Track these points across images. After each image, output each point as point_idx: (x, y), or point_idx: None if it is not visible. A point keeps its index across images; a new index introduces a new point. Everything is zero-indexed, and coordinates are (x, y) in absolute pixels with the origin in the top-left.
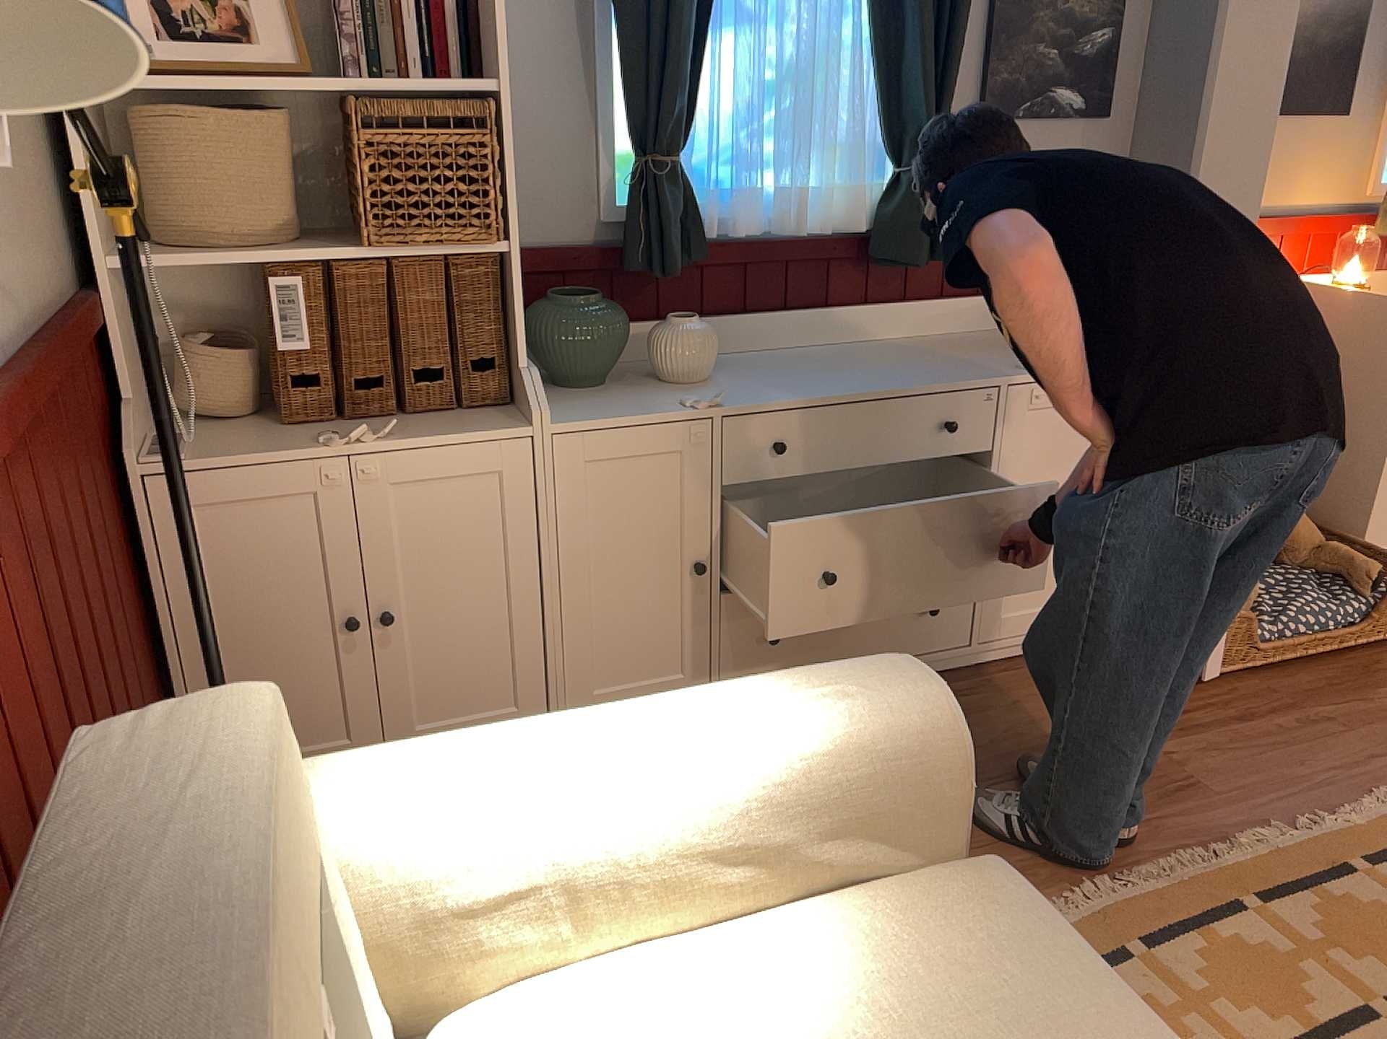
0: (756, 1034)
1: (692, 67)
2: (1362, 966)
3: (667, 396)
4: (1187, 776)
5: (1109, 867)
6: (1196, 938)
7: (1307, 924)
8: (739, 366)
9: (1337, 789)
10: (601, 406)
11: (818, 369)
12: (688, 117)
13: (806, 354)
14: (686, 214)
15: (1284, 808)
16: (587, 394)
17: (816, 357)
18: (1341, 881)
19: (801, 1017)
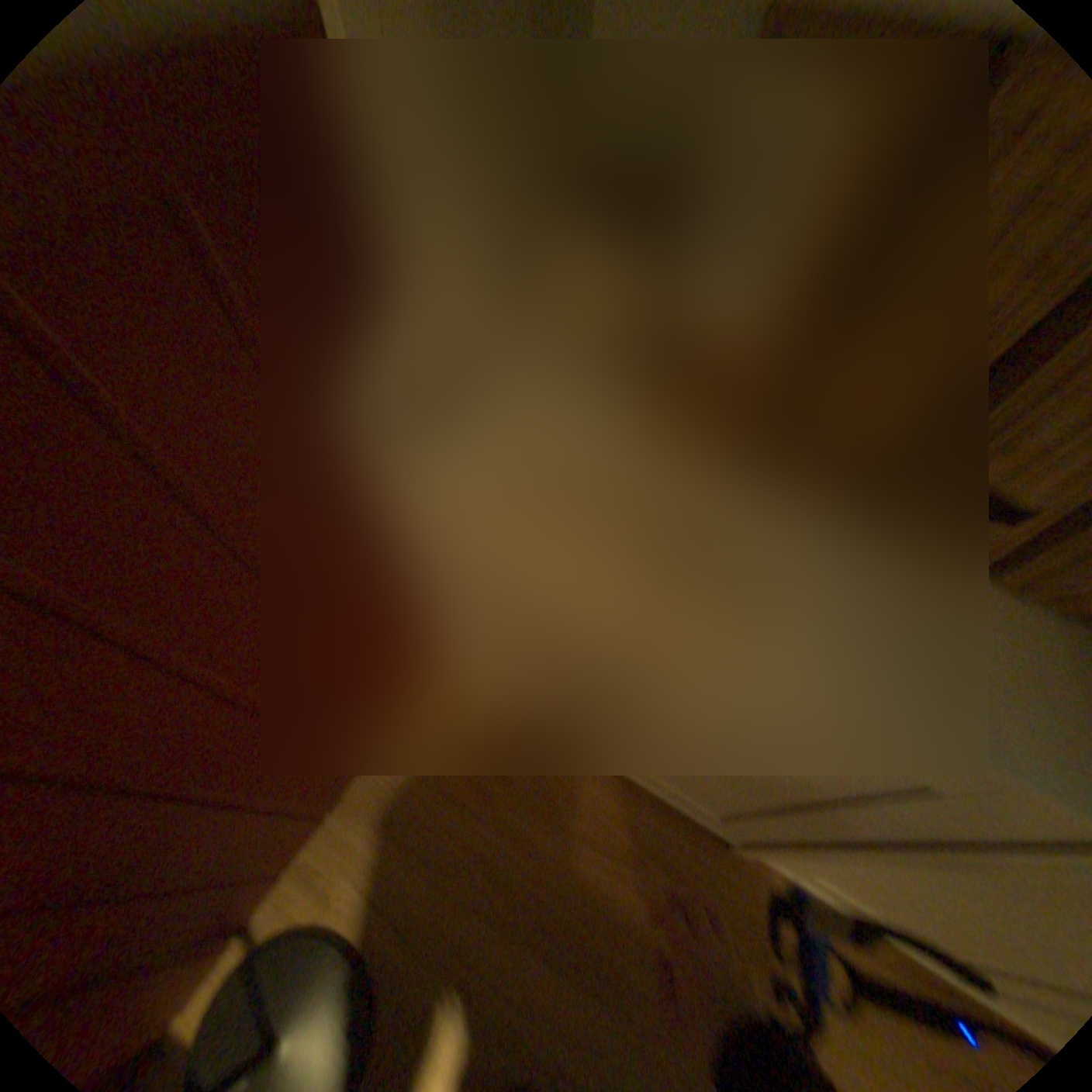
0: None
1: None
2: None
3: None
4: None
5: None
6: None
7: None
8: None
9: None
10: None
11: None
12: None
13: None
14: None
15: None
16: None
17: None
18: None
19: None
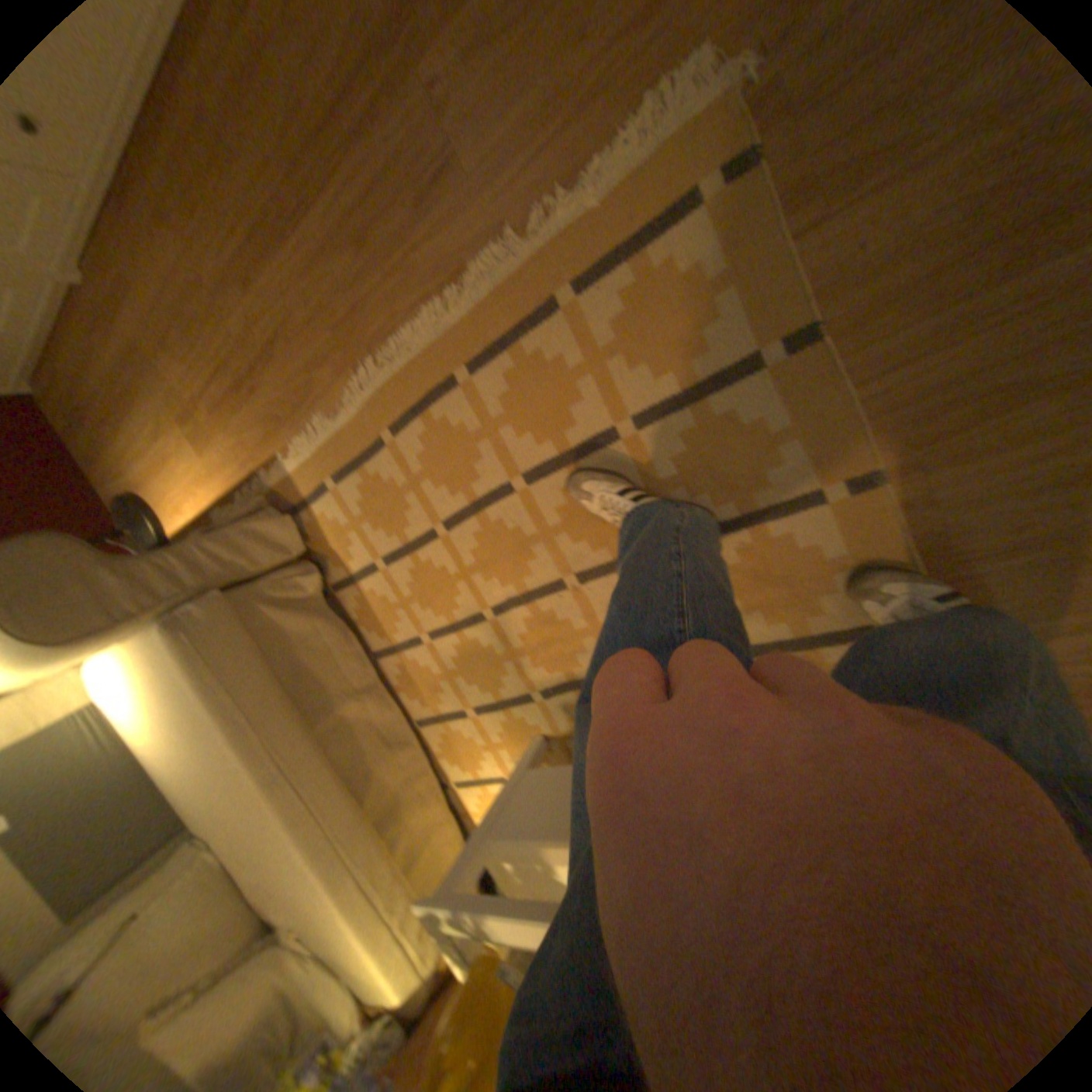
0: (132, 706)
1: None
2: (519, 435)
3: None
4: (443, 137)
5: (375, 334)
6: (420, 417)
7: (495, 391)
8: None
9: (603, 100)
10: None
11: None
12: None
13: None
14: None
15: (528, 177)
16: None
17: None
18: (539, 323)
19: (136, 703)
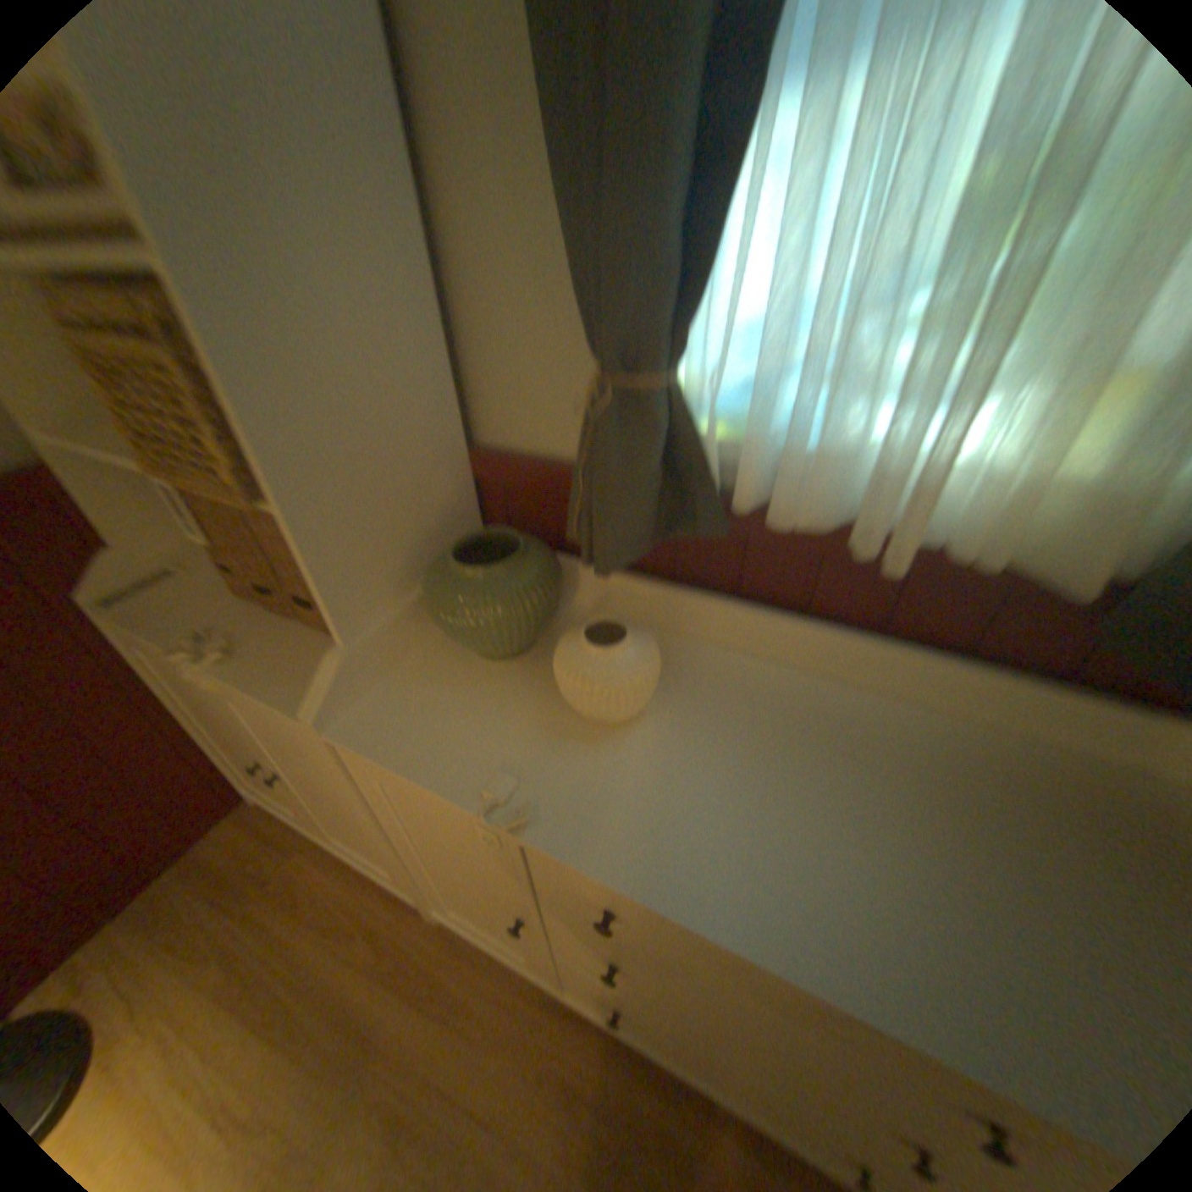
0: None
1: (713, 159)
2: None
3: (518, 740)
4: None
5: None
6: None
7: None
8: (725, 701)
9: None
10: (431, 716)
11: (823, 793)
12: (694, 286)
13: (871, 718)
14: (673, 468)
15: None
16: (469, 671)
17: (869, 745)
18: None
19: None
